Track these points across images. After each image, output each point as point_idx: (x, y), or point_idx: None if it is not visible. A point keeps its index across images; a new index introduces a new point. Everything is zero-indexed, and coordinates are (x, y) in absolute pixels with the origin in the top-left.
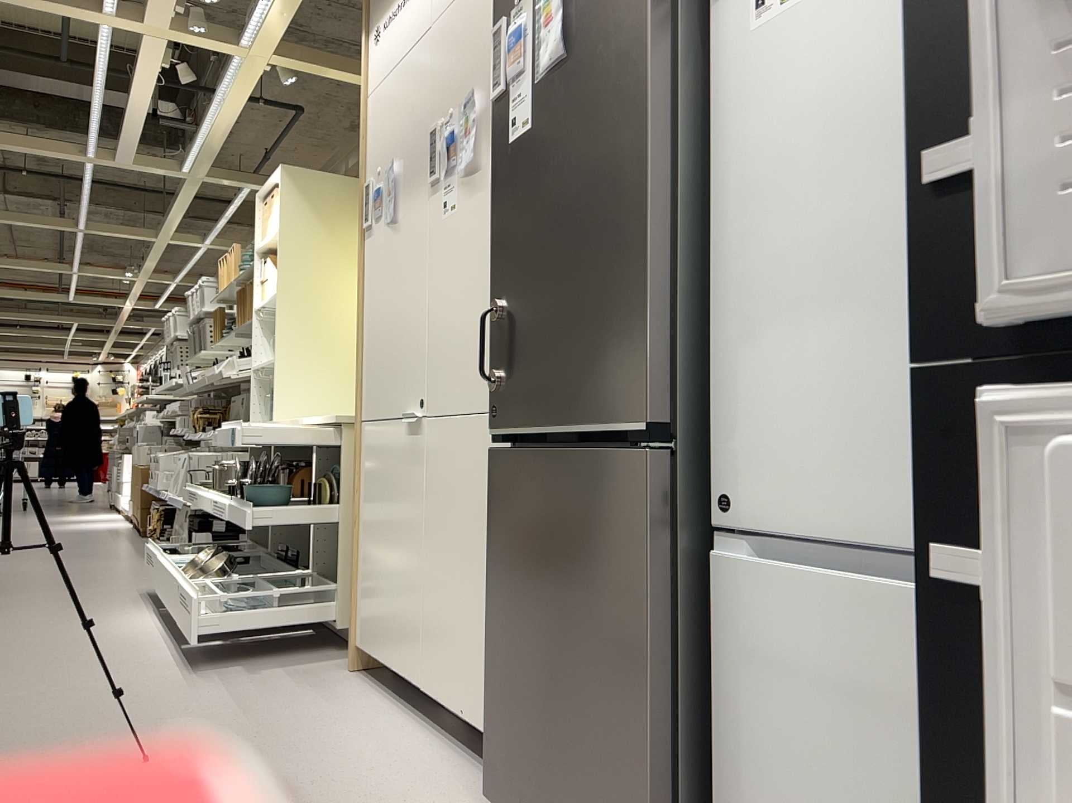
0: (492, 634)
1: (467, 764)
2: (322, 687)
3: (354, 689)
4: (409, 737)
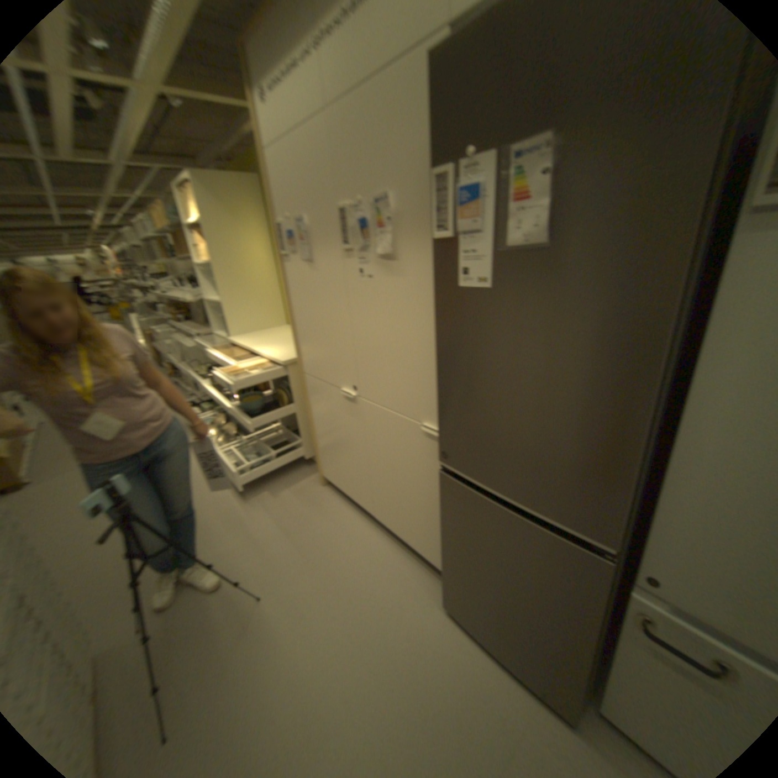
0: (445, 552)
1: (412, 562)
2: (313, 504)
3: (329, 502)
4: (375, 543)
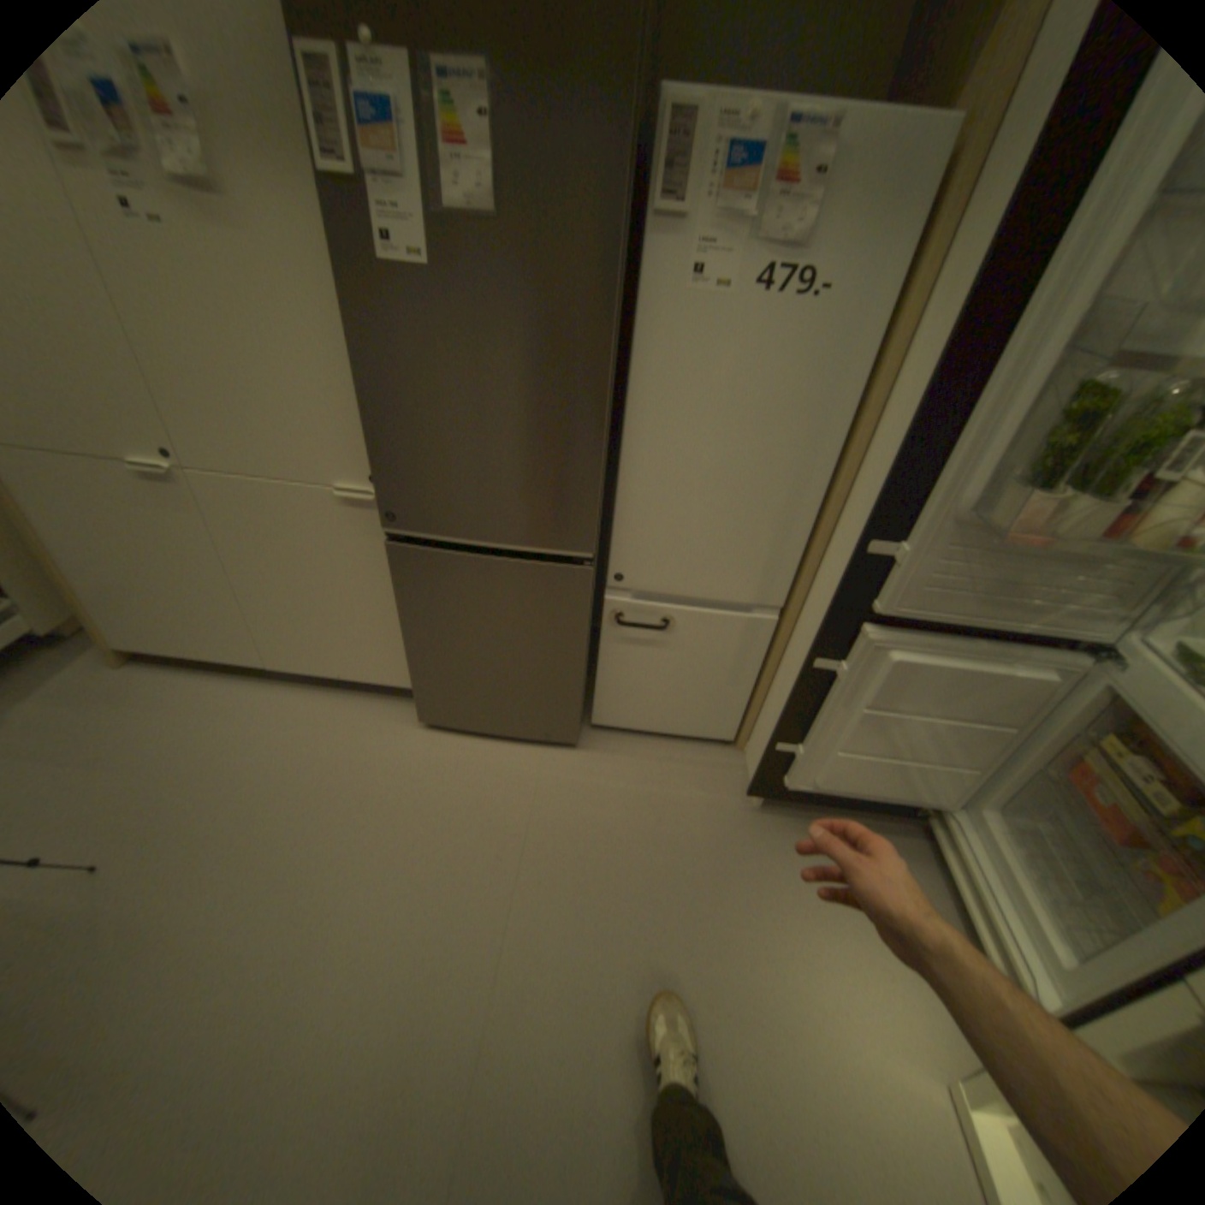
0: (414, 649)
1: (356, 700)
2: (120, 699)
3: (157, 685)
4: (284, 702)
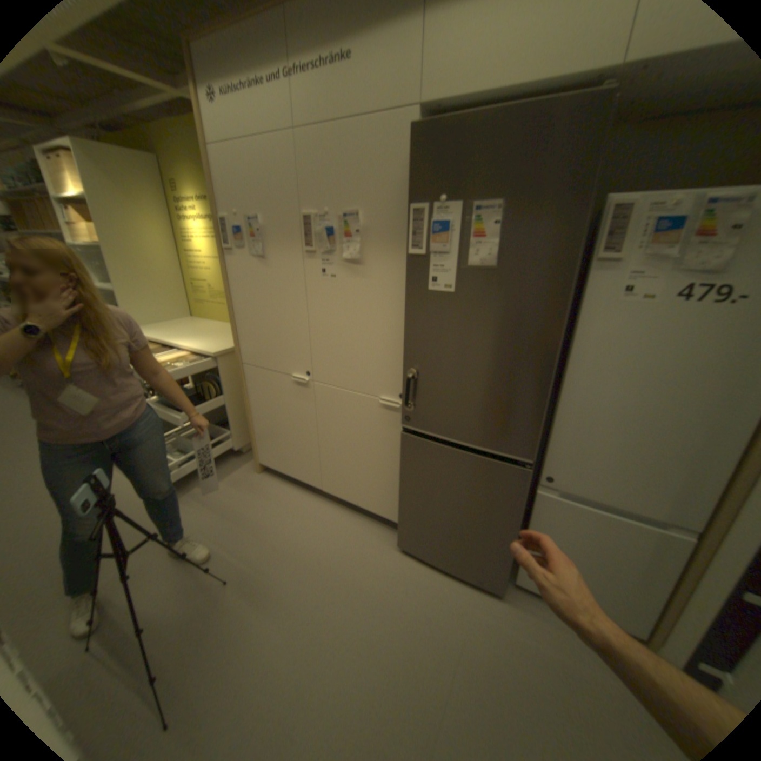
0: (403, 498)
1: (363, 521)
2: (255, 490)
3: (272, 486)
4: (326, 512)
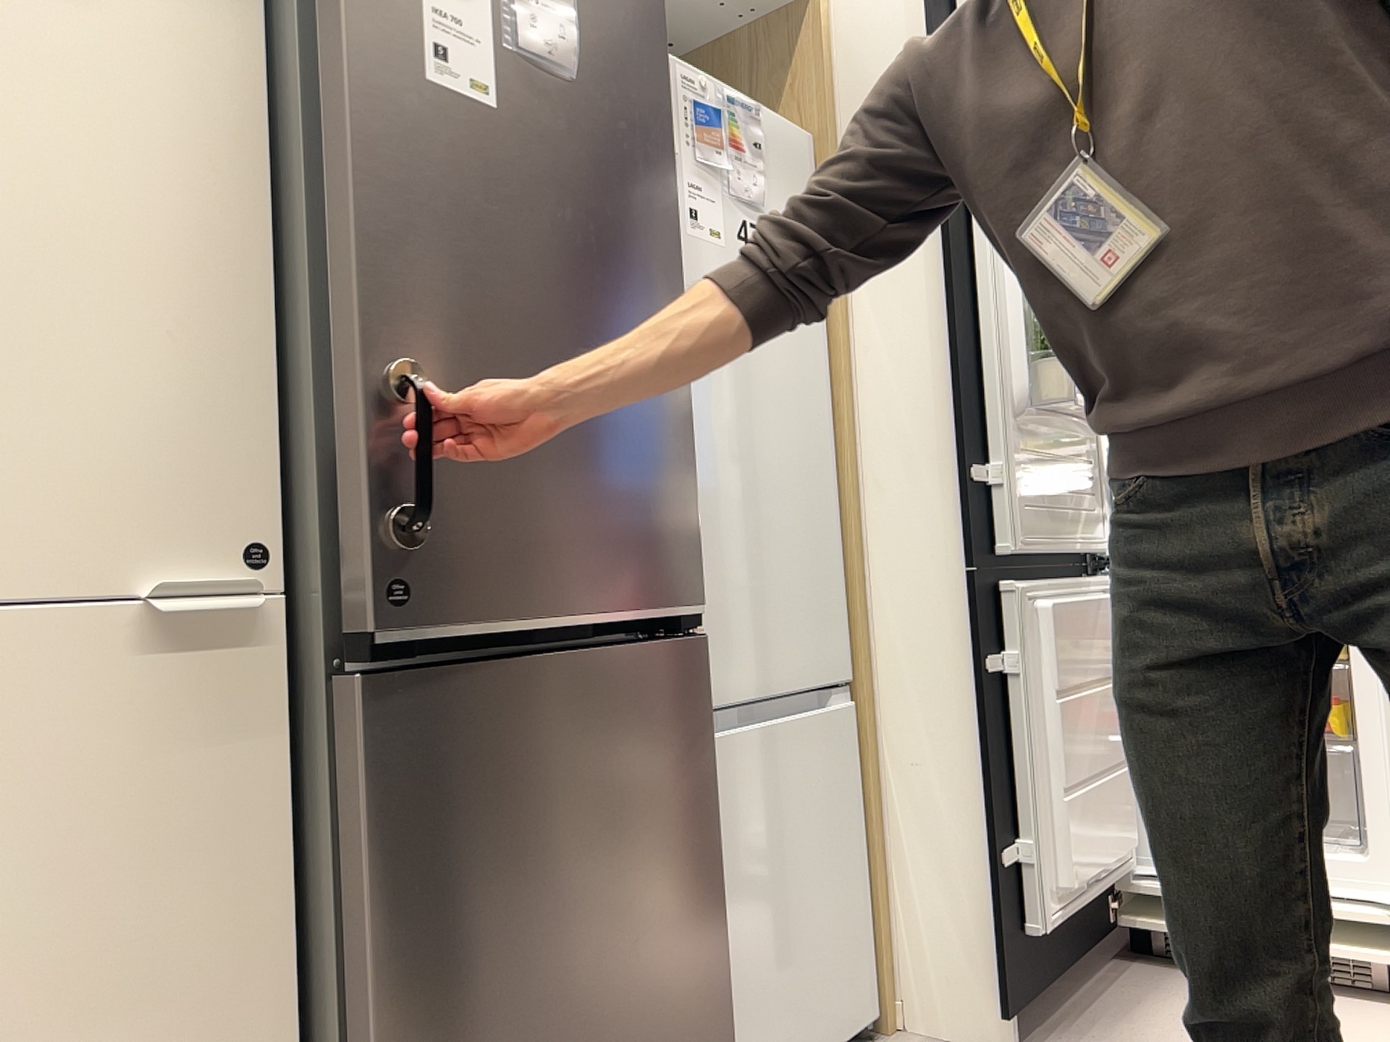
0: None
1: None
2: None
3: None
4: None
